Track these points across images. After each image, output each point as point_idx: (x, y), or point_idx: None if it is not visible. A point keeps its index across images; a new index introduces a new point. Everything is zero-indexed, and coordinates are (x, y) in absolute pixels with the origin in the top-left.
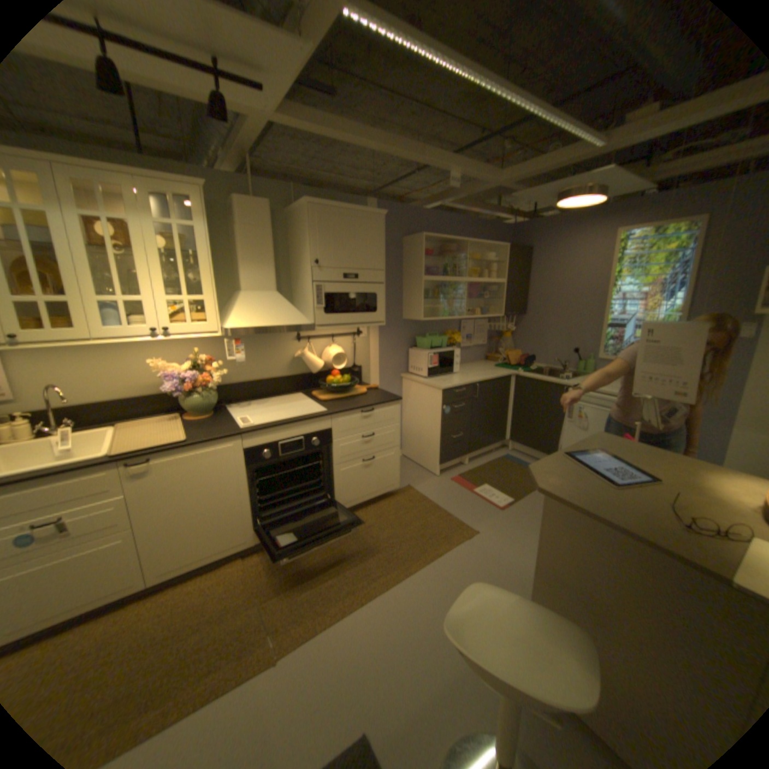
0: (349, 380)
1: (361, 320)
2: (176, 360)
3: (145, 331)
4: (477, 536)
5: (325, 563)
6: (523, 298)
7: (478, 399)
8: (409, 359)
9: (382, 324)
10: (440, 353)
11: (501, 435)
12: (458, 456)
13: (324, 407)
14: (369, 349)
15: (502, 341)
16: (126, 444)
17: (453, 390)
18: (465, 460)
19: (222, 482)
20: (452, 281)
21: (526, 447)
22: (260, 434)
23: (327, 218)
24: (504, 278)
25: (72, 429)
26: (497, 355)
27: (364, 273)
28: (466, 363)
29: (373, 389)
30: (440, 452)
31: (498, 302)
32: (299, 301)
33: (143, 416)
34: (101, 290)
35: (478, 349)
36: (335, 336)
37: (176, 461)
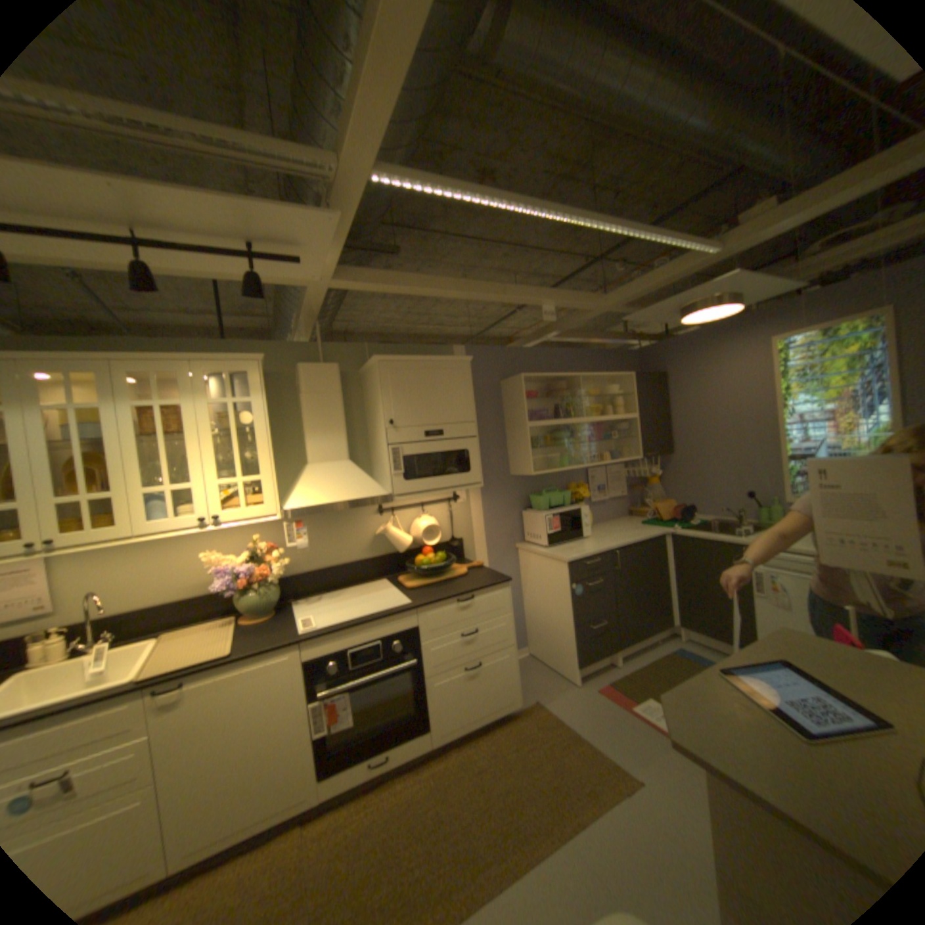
0: (444, 558)
1: (451, 484)
2: (235, 550)
3: (193, 522)
4: (642, 791)
5: (413, 838)
6: (666, 434)
7: (622, 571)
8: (524, 524)
9: (479, 485)
10: (561, 514)
11: (666, 621)
12: (605, 655)
13: (409, 597)
14: (471, 516)
15: (648, 489)
16: (161, 662)
17: (584, 562)
18: (617, 660)
19: (273, 710)
20: (567, 424)
21: (706, 637)
22: (323, 641)
23: (401, 374)
24: (635, 412)
25: (113, 643)
26: (644, 509)
27: (450, 428)
28: (603, 522)
29: (476, 568)
30: (578, 652)
31: (633, 442)
32: (378, 467)
33: (194, 622)
34: (152, 481)
35: (618, 503)
36: (426, 504)
37: (215, 684)
